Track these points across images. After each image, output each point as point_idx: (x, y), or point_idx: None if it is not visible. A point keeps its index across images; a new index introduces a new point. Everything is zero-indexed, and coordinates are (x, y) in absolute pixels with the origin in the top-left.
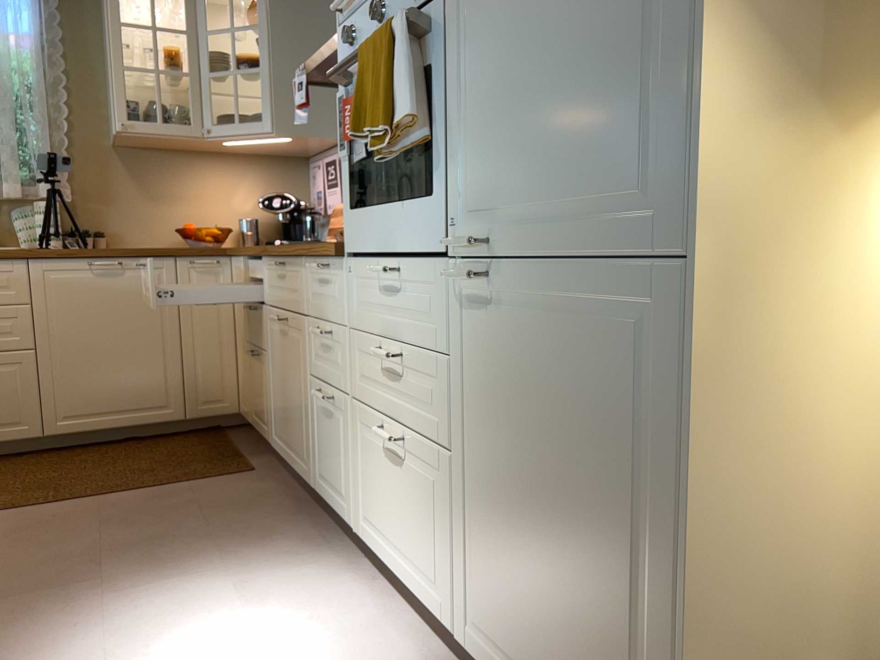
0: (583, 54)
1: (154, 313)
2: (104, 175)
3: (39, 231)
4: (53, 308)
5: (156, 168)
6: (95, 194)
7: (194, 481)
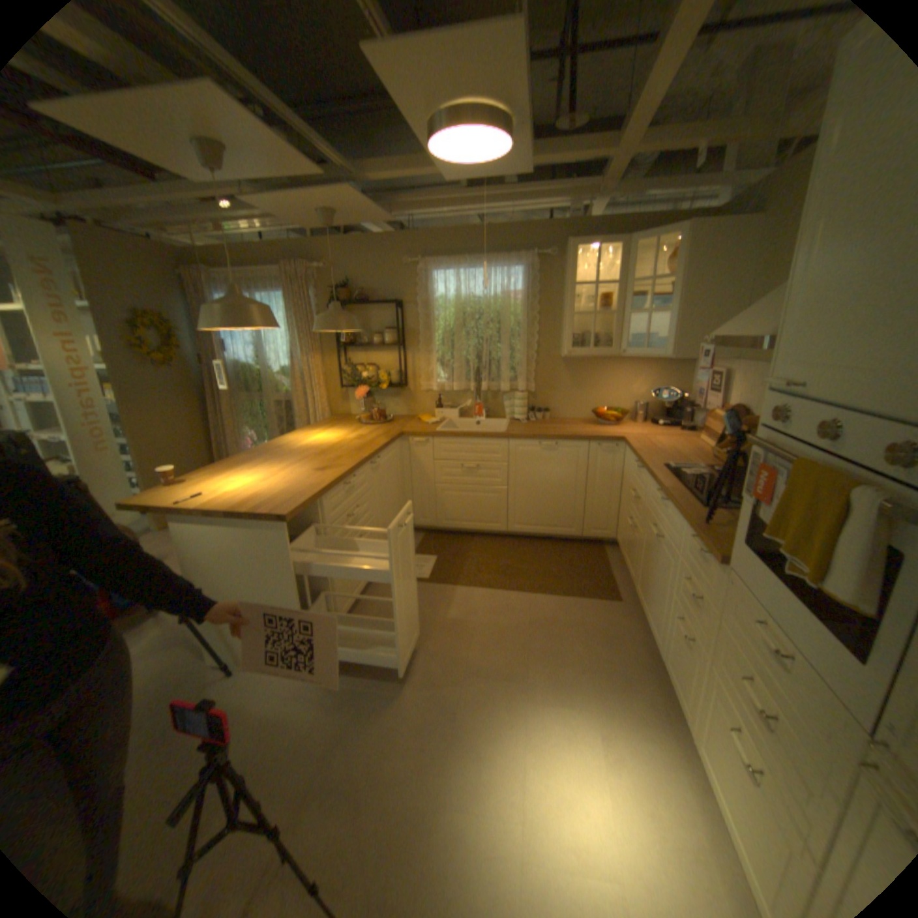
0: None
1: (571, 474)
2: (553, 374)
3: (515, 410)
4: (517, 466)
5: (584, 368)
6: (546, 385)
7: (582, 598)
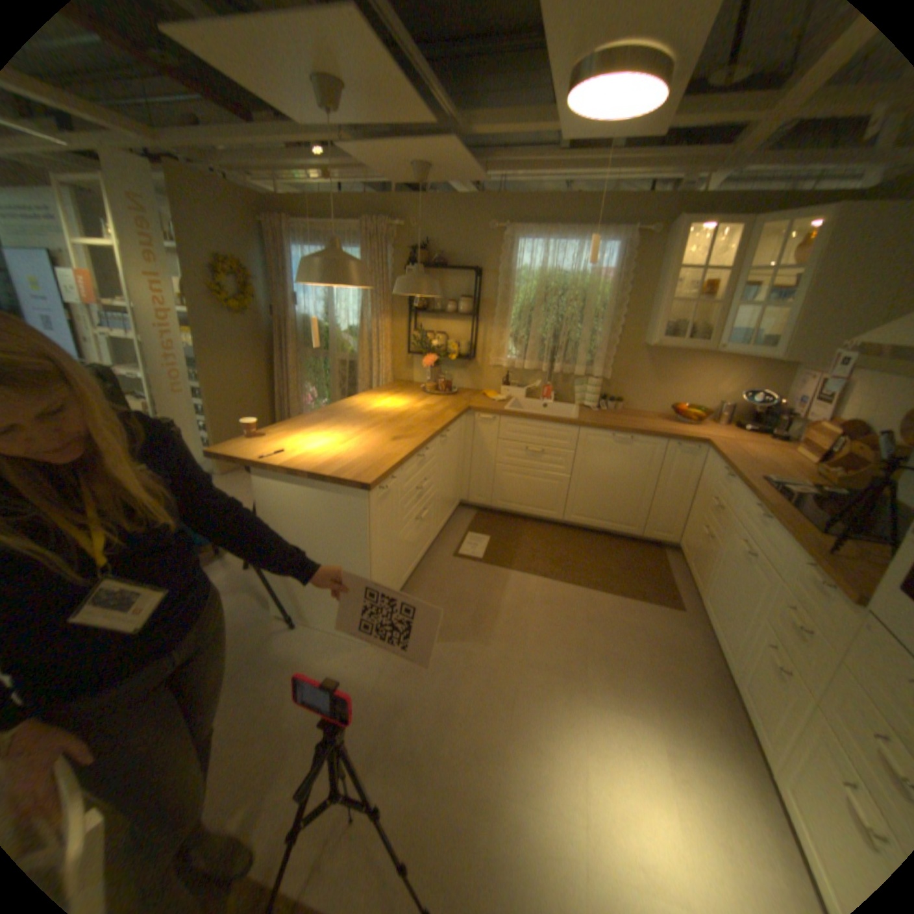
0: None
1: (643, 472)
2: (634, 362)
3: (587, 396)
4: (585, 456)
5: (670, 359)
6: (624, 374)
7: (643, 602)
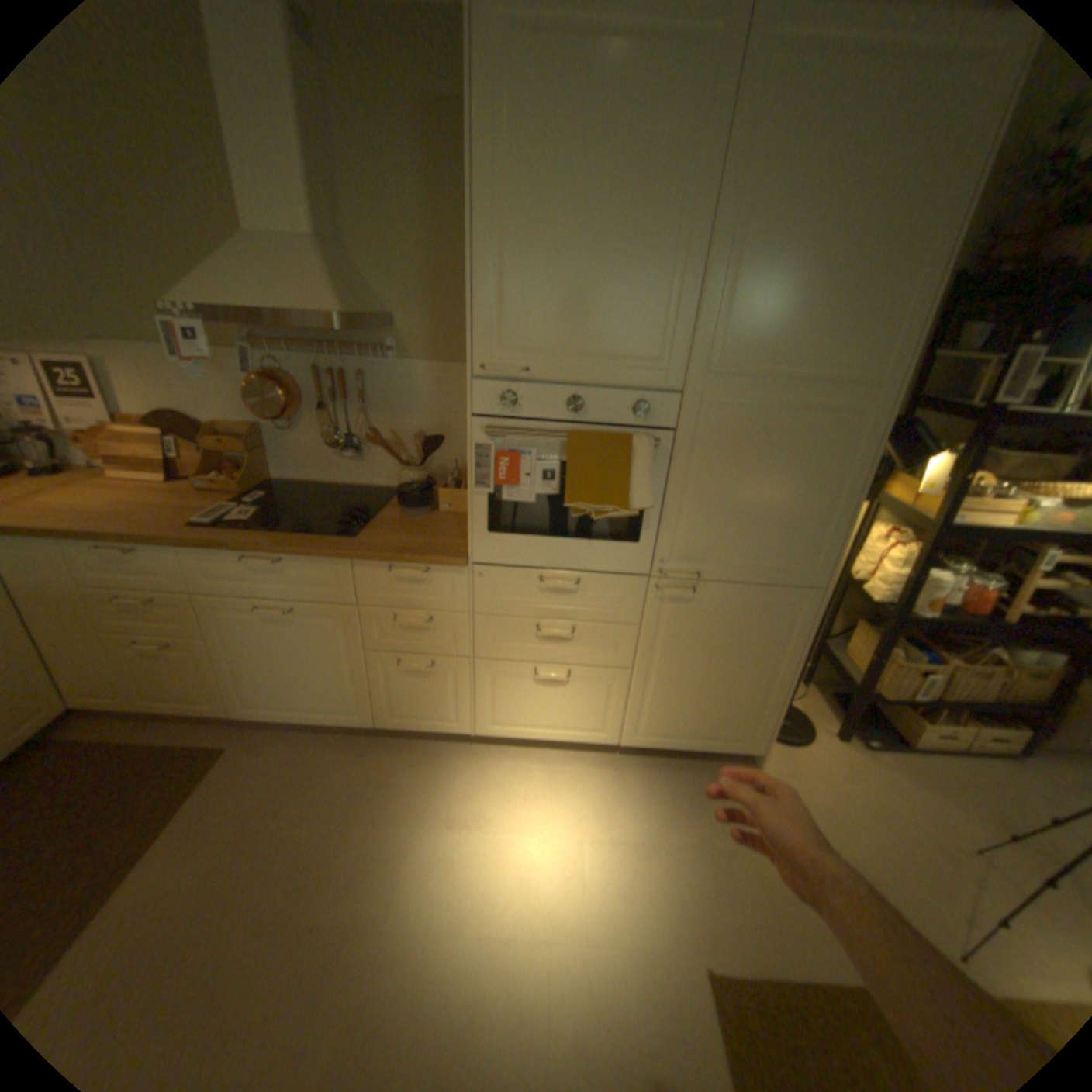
0: (784, 507)
1: None
2: None
3: None
4: None
5: None
6: None
7: (180, 804)
